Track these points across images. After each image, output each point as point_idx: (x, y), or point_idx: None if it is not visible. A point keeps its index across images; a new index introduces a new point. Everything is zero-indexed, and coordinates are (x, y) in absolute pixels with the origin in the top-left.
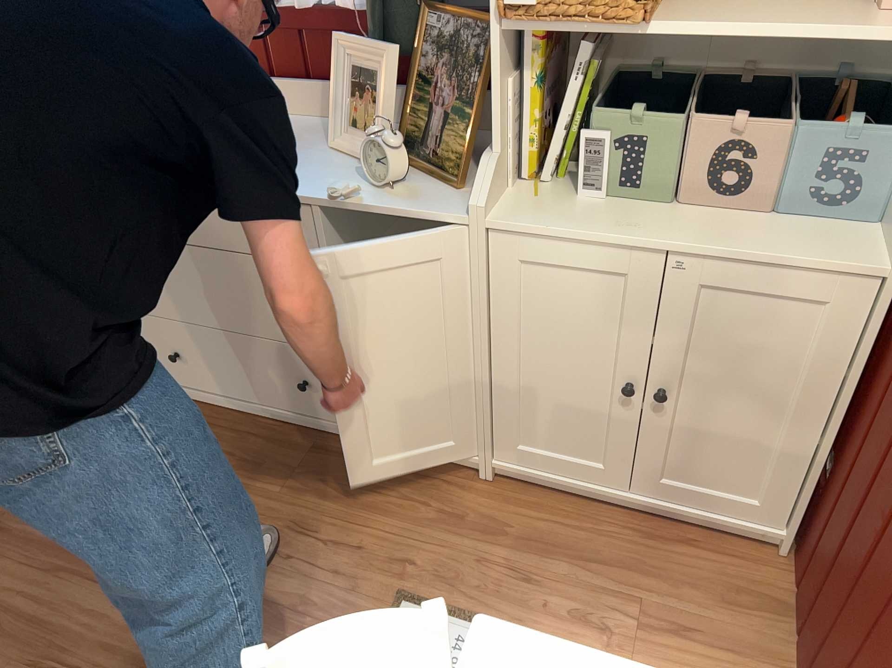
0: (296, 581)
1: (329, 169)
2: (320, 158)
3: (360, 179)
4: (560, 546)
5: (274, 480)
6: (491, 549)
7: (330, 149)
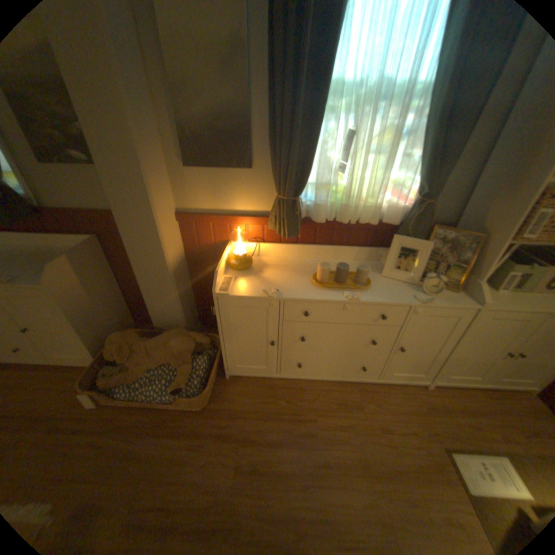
0: (406, 458)
1: (396, 288)
2: (384, 282)
3: (416, 292)
4: (474, 412)
5: (357, 411)
6: (456, 420)
7: (382, 277)
